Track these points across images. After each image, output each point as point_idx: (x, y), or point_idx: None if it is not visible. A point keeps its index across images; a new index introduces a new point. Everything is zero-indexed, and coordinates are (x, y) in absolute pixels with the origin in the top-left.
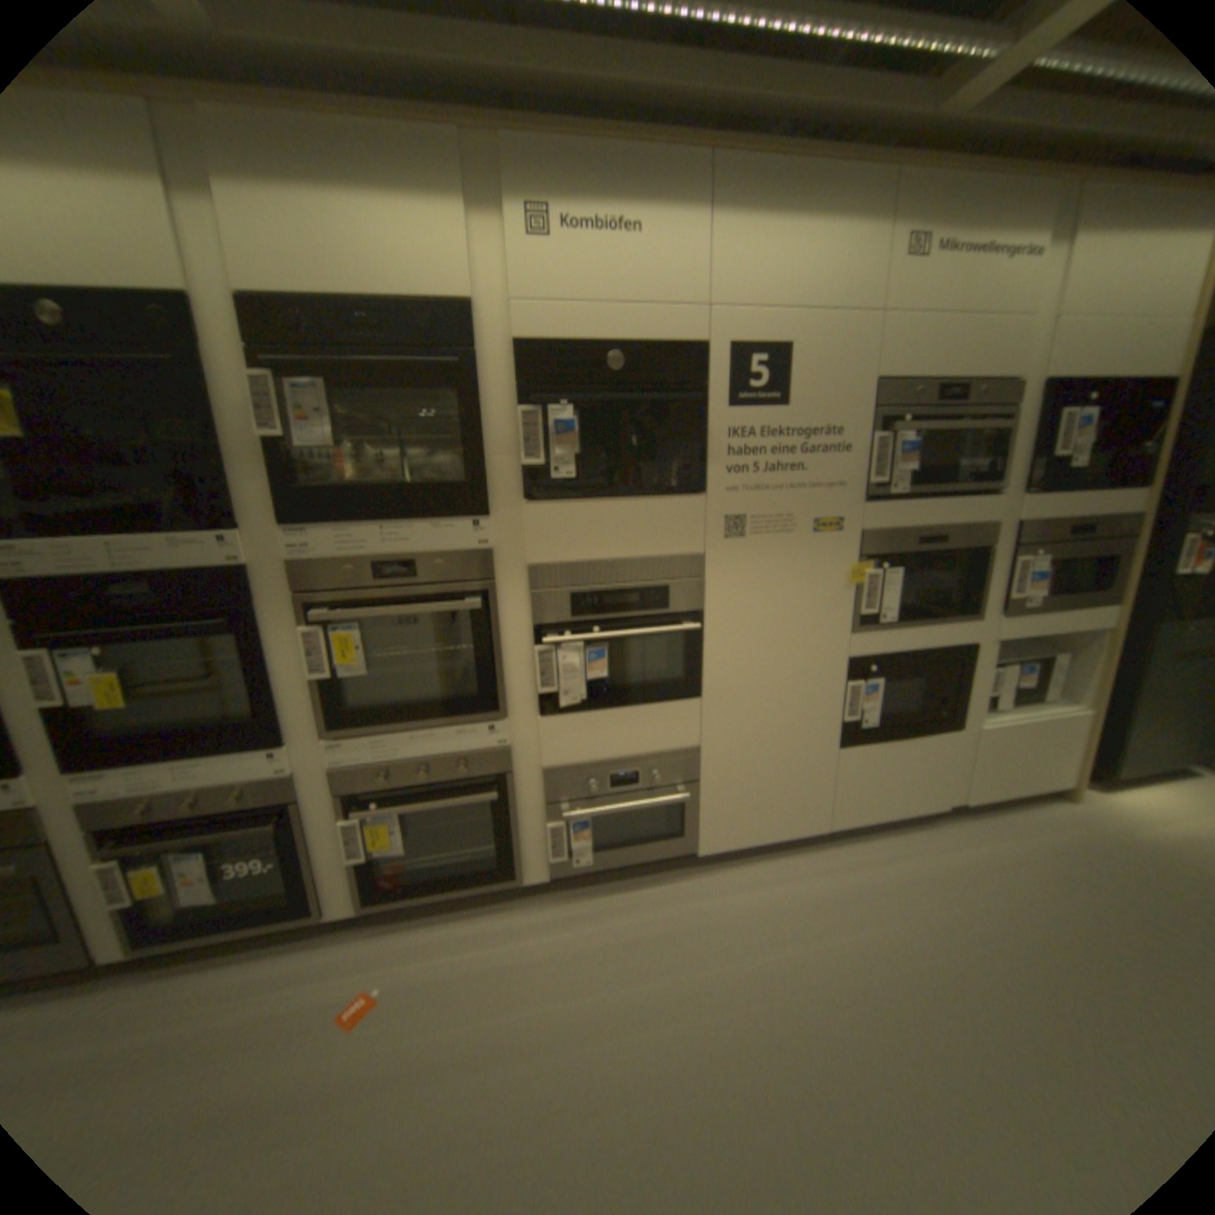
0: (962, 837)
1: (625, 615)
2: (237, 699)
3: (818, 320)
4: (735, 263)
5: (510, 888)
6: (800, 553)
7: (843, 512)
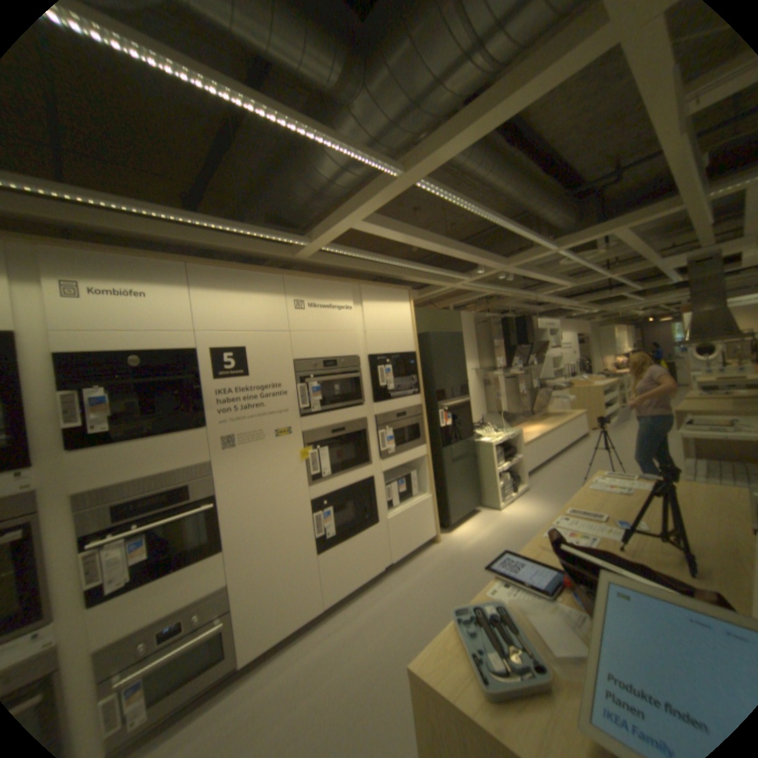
0: (392, 583)
1: (157, 512)
2: None
3: (257, 337)
4: (206, 312)
5: None
6: (270, 450)
7: (290, 424)
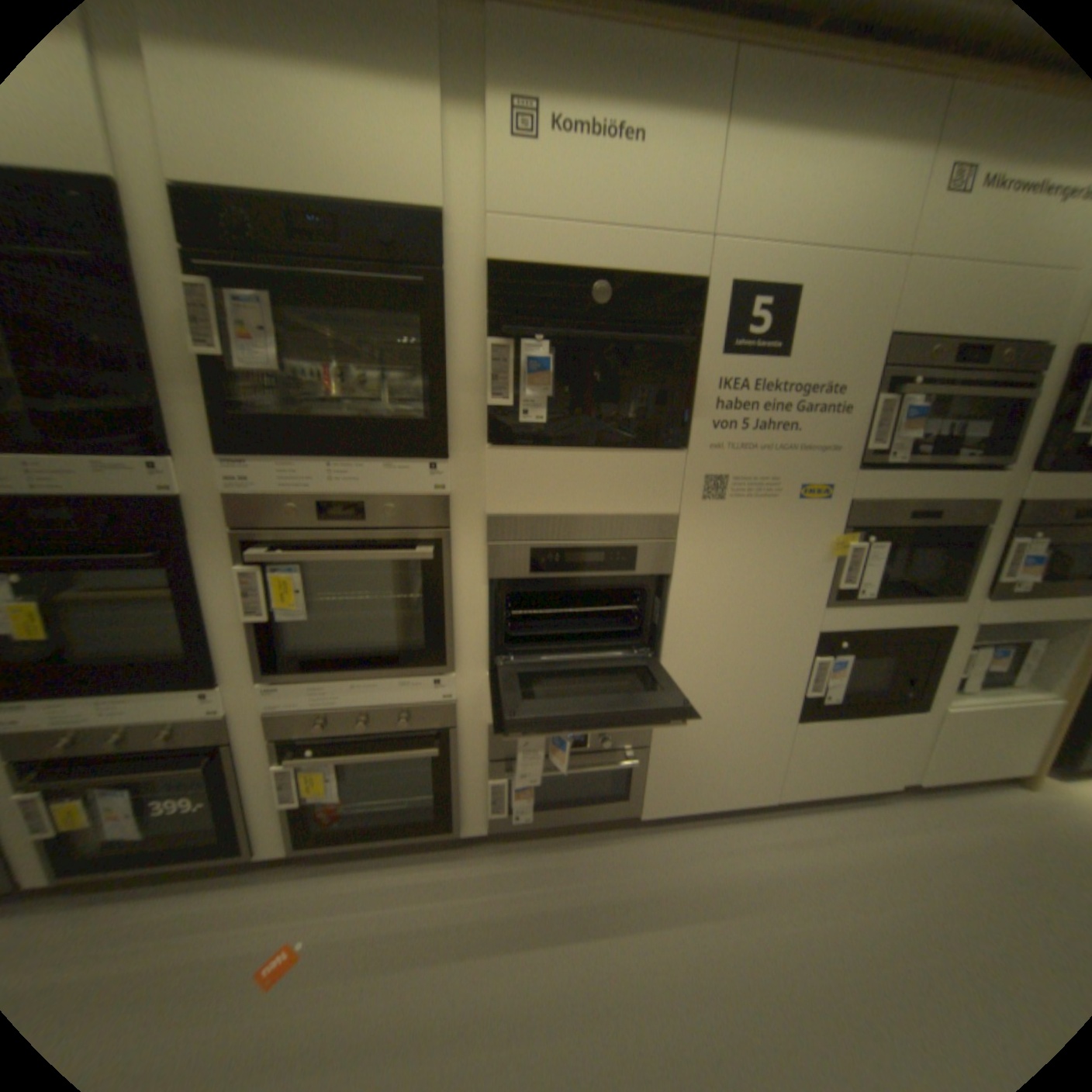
0: (913, 818)
1: (588, 575)
2: (170, 634)
3: (836, 261)
4: (749, 186)
5: (446, 838)
6: (783, 520)
7: (835, 479)
